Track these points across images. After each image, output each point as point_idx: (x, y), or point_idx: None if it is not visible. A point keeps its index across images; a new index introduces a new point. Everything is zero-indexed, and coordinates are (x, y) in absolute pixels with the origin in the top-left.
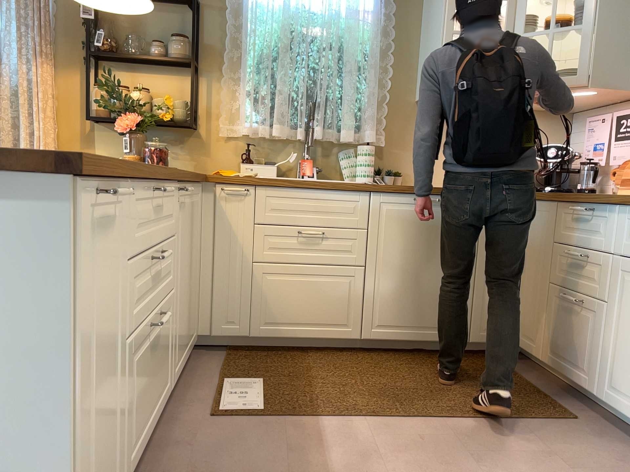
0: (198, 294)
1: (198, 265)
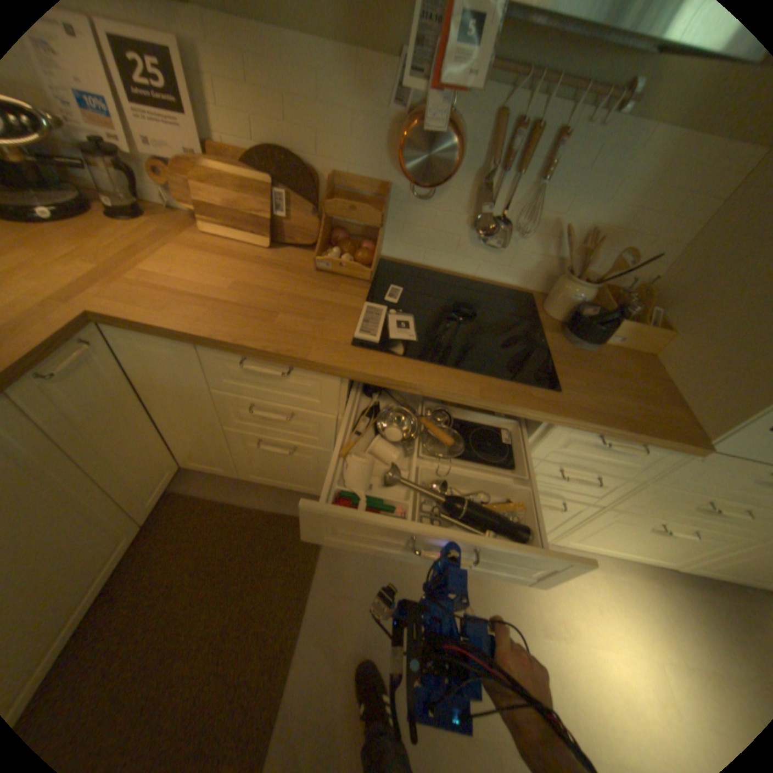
0: None
1: None
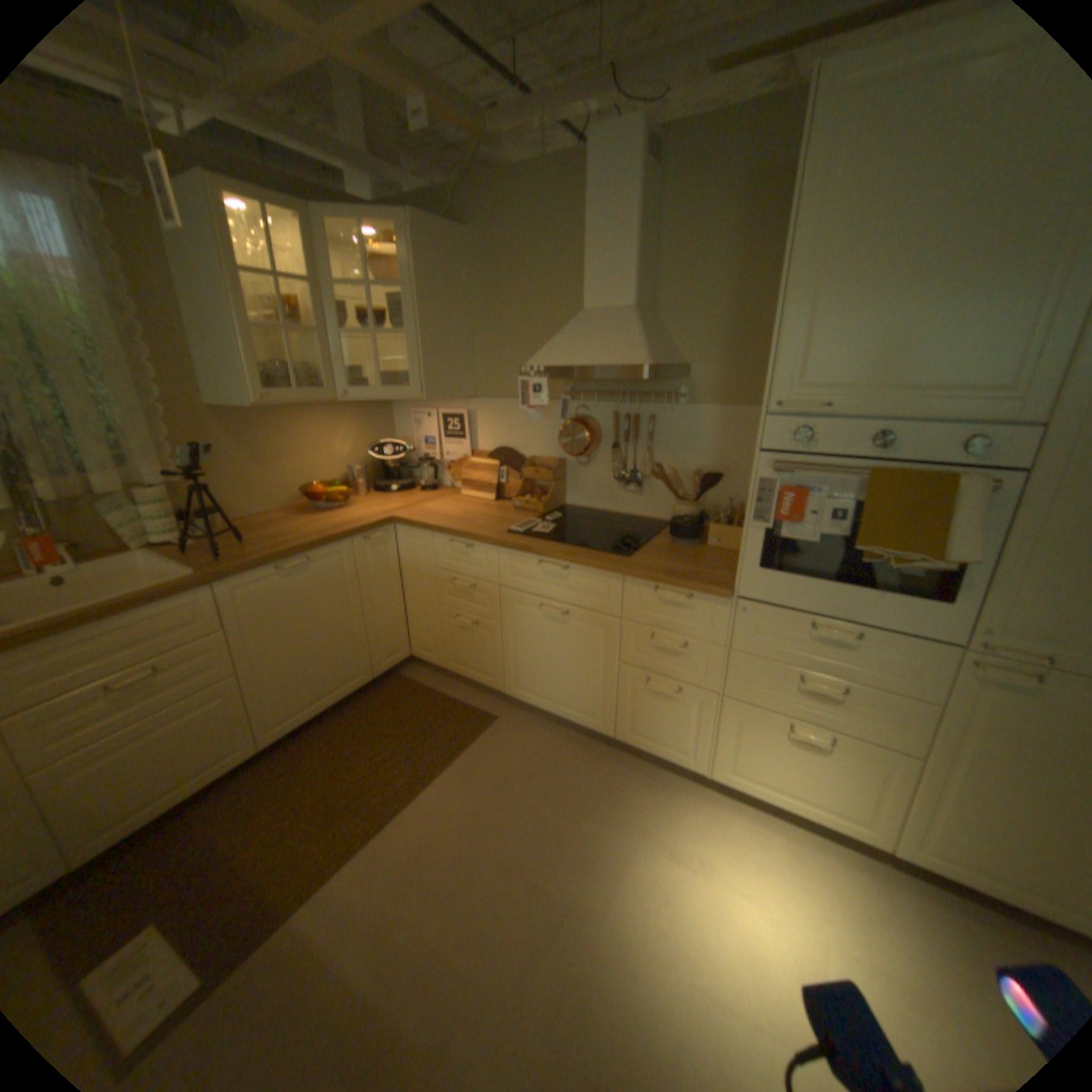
0: None
1: None
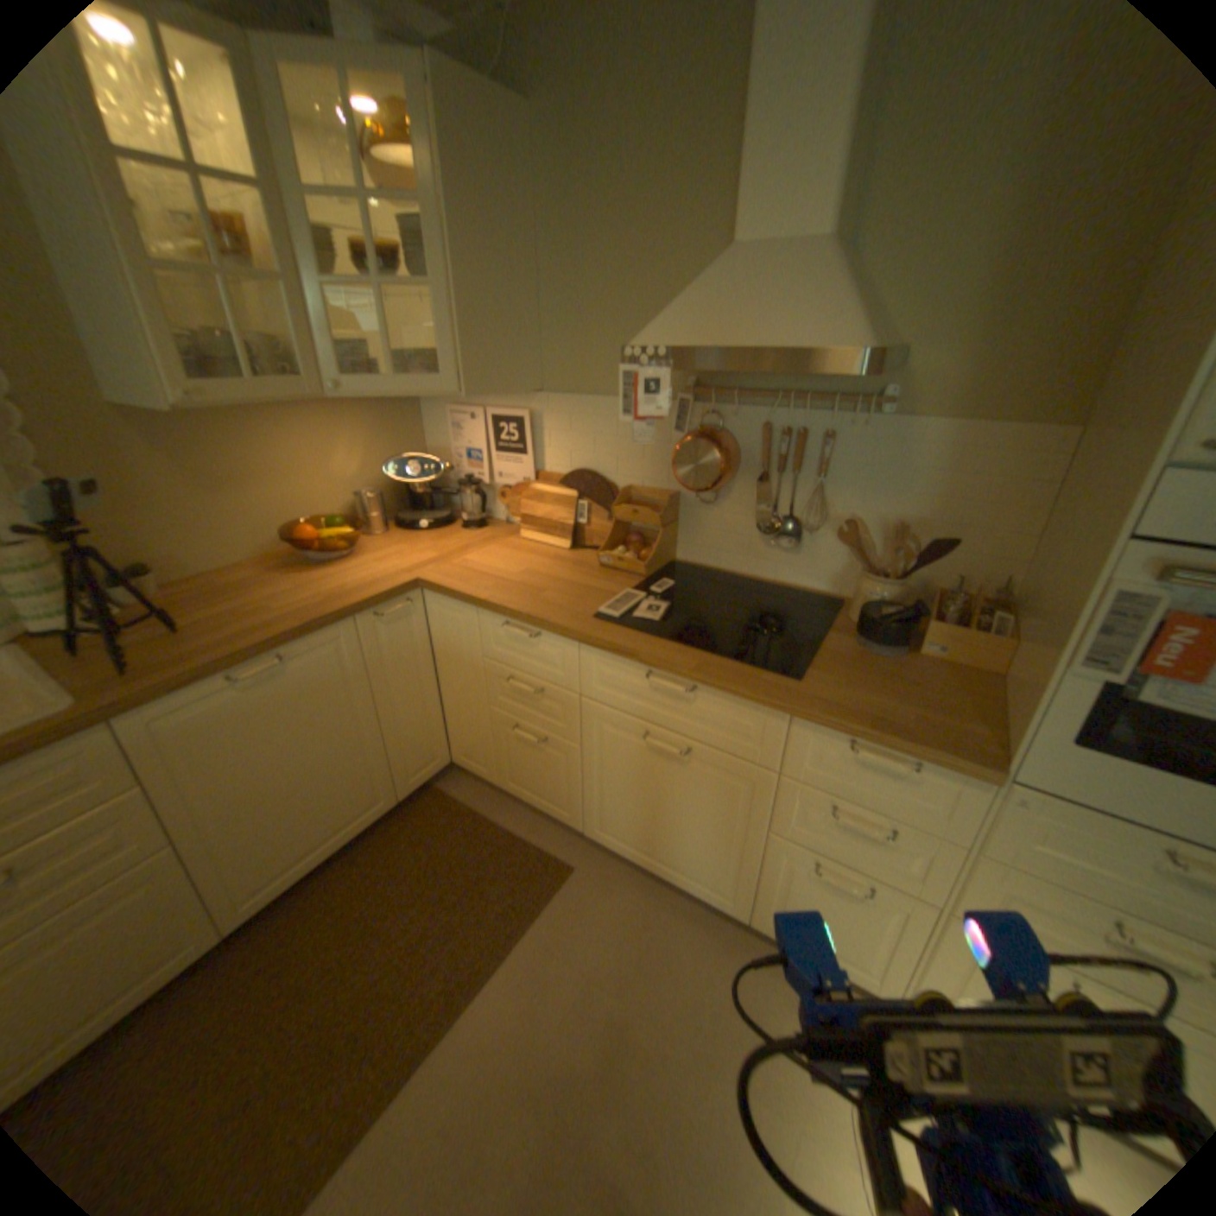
0: None
1: None
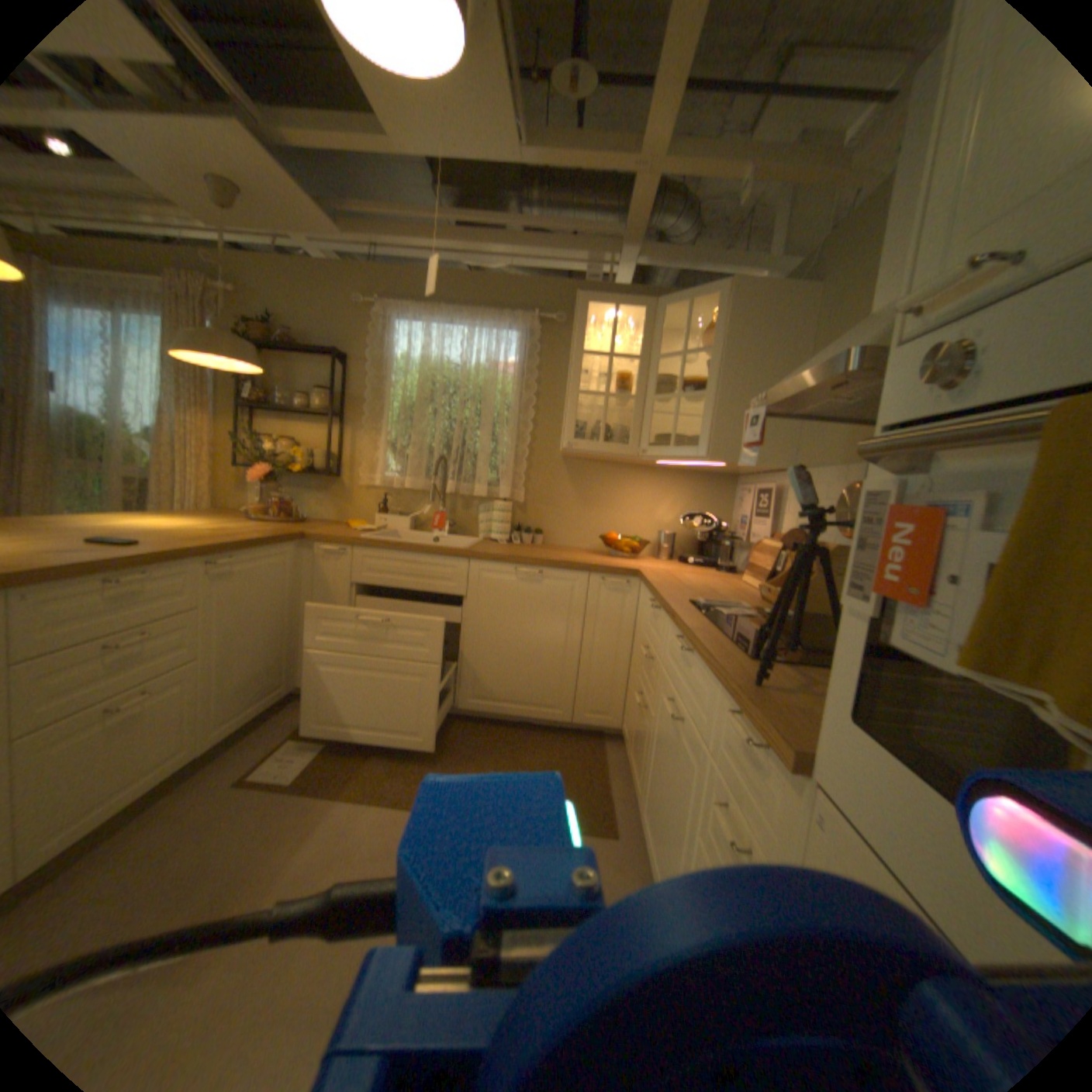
0: (294, 648)
1: (296, 620)
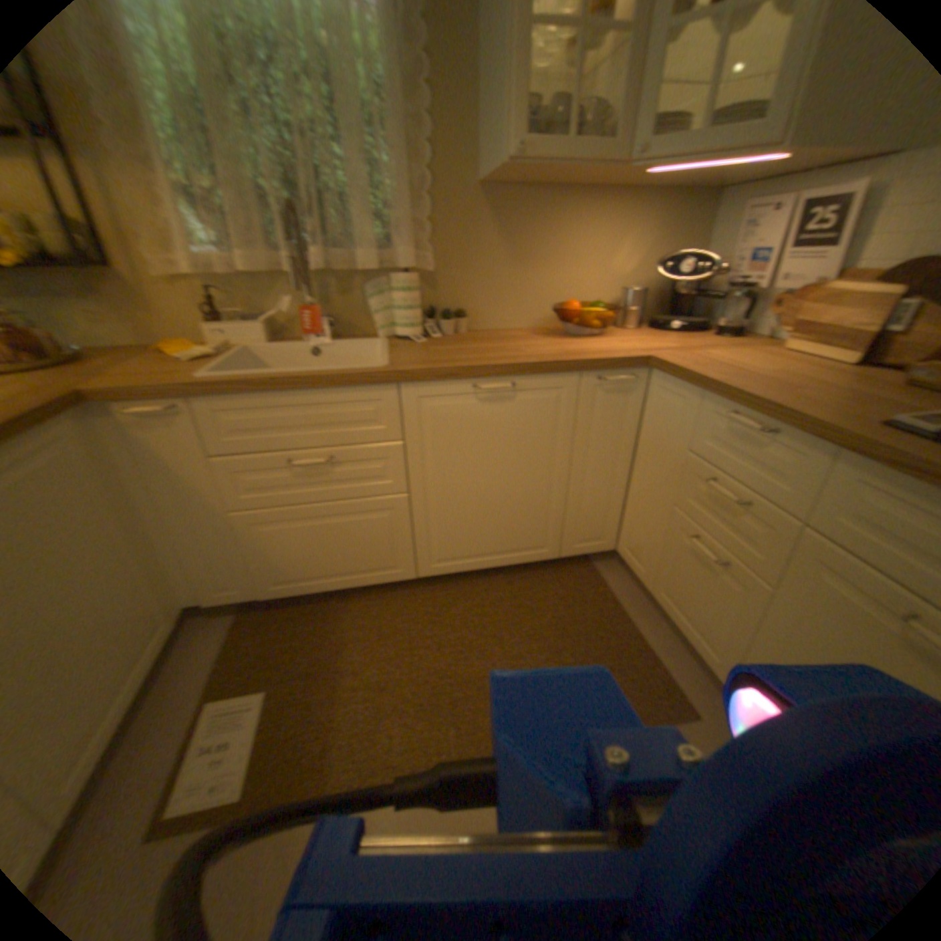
0: (151, 565)
1: (134, 529)
